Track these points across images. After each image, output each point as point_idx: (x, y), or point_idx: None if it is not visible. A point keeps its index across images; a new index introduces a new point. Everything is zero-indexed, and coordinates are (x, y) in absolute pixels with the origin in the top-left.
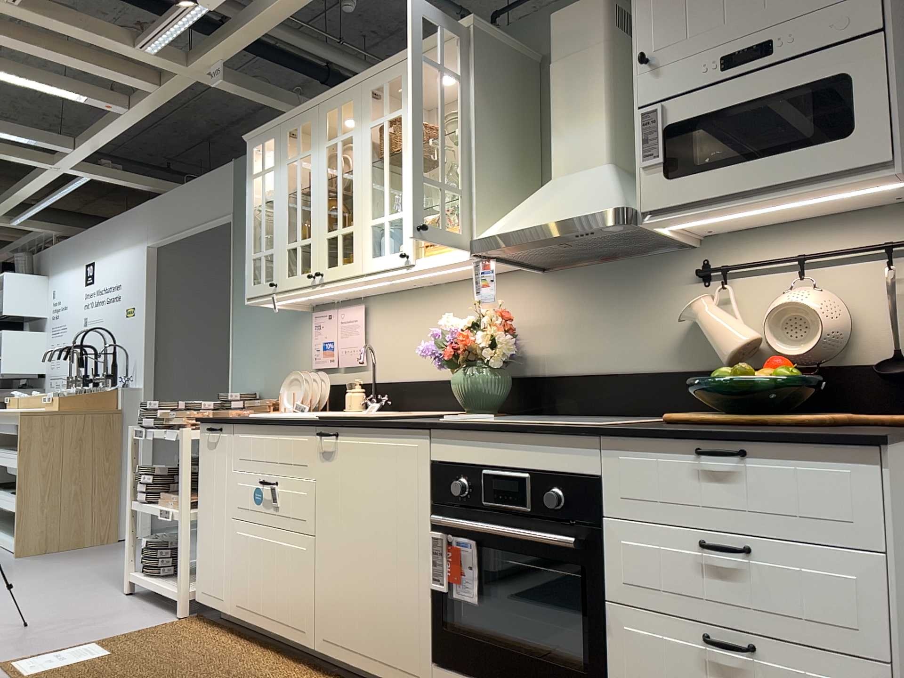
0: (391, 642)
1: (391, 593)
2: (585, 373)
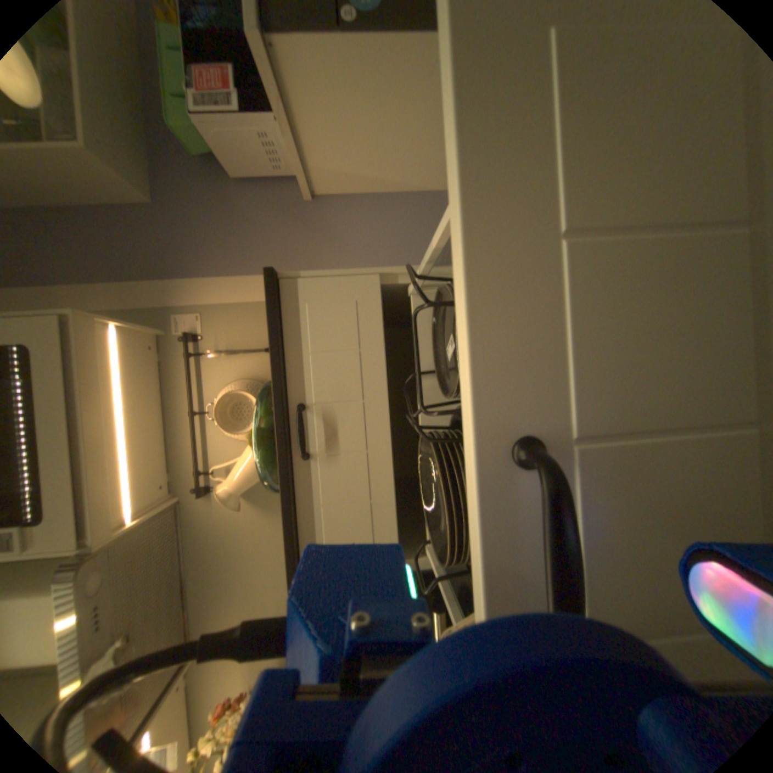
0: None
1: None
2: None
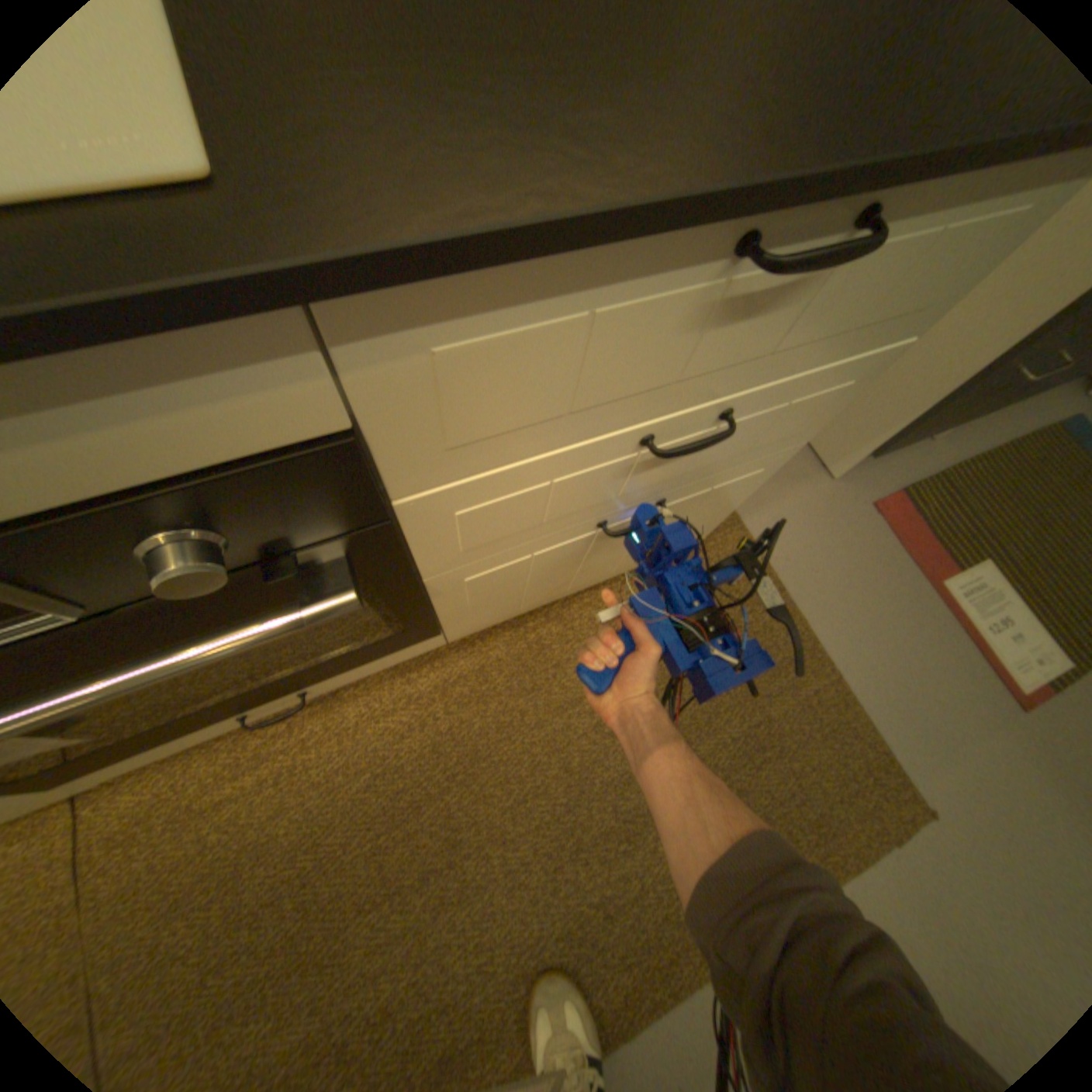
0: None
1: None
2: None
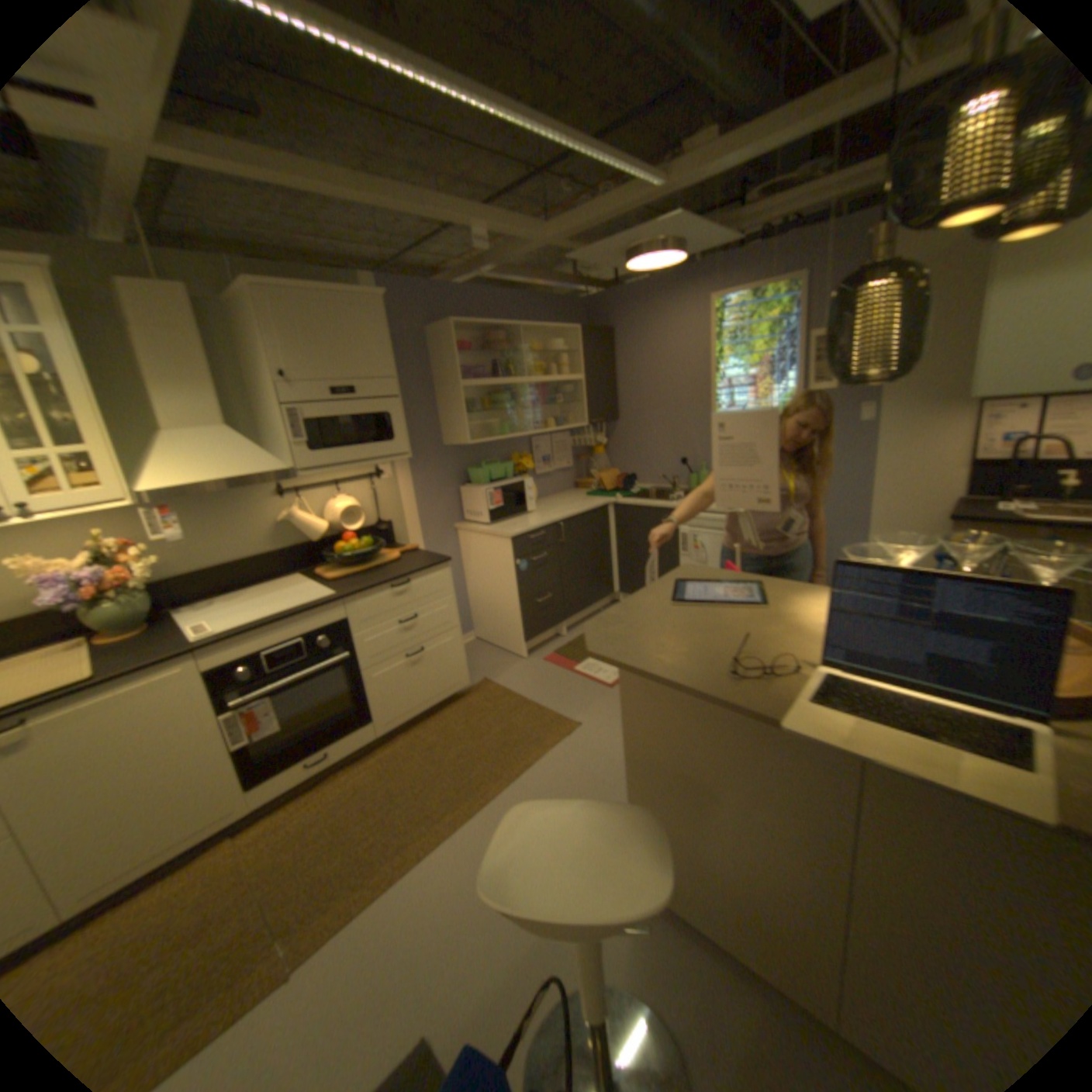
0: (194, 818)
1: (183, 789)
2: (202, 570)
